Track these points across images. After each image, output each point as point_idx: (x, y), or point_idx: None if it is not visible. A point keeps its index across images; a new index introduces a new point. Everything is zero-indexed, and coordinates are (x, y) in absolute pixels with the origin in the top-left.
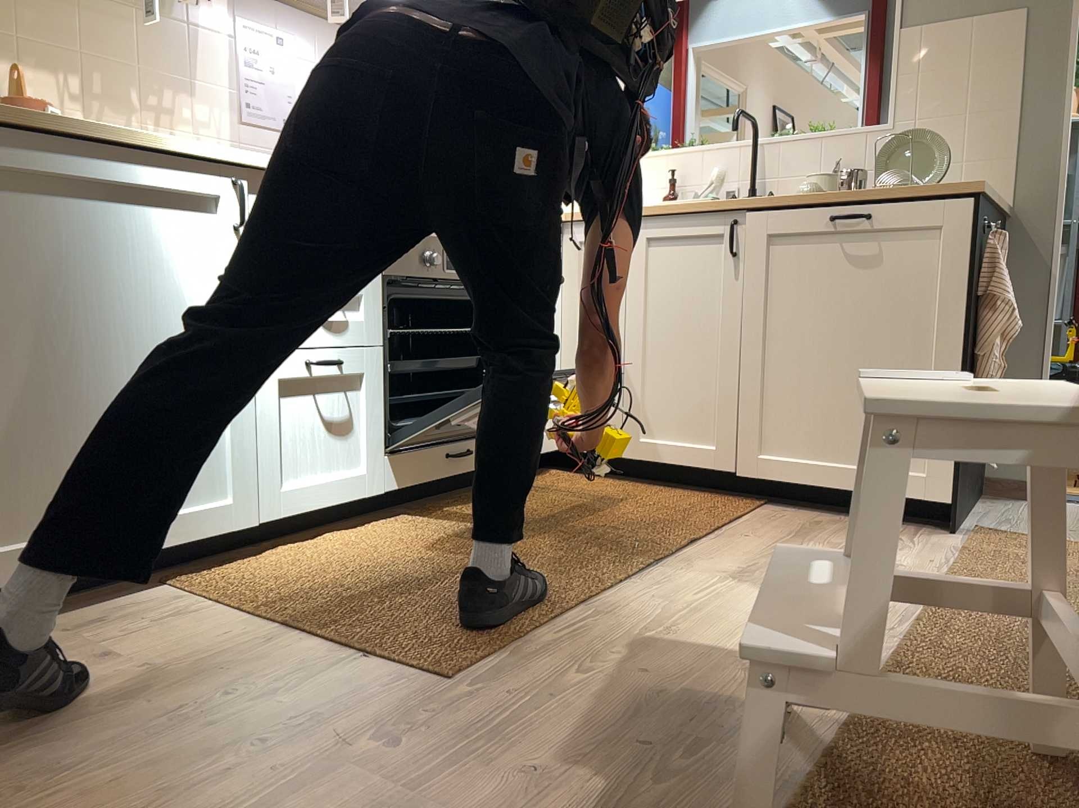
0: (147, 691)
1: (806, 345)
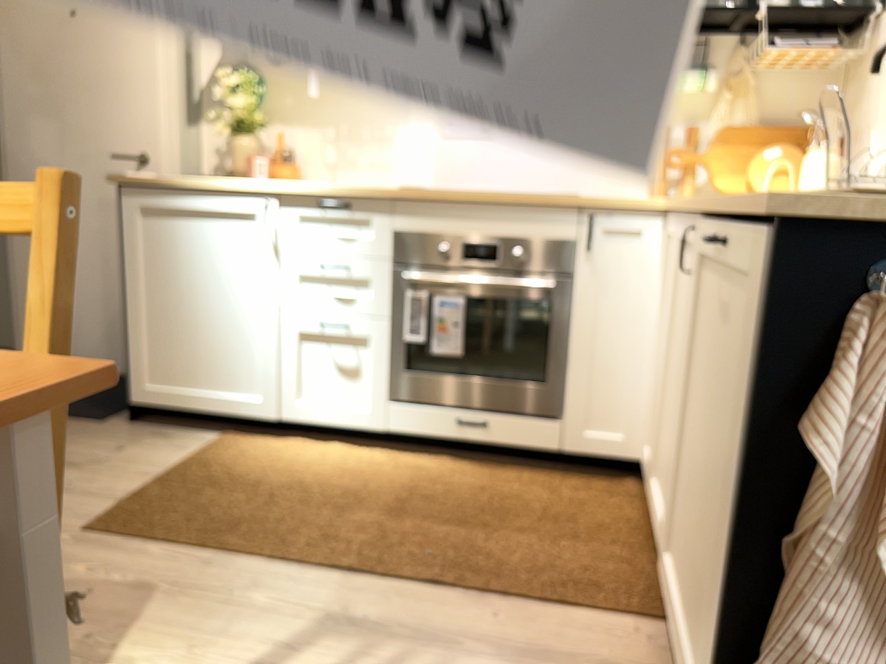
0: (73, 470)
1: (704, 435)
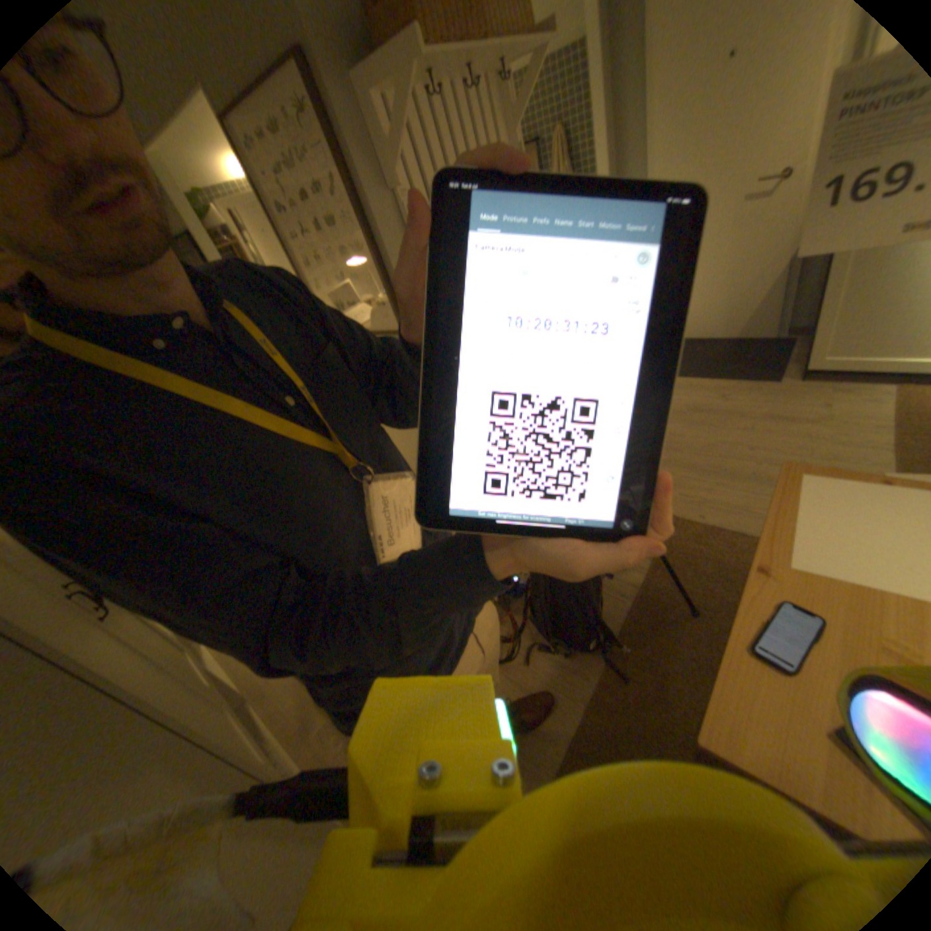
0: (815, 423)
1: None
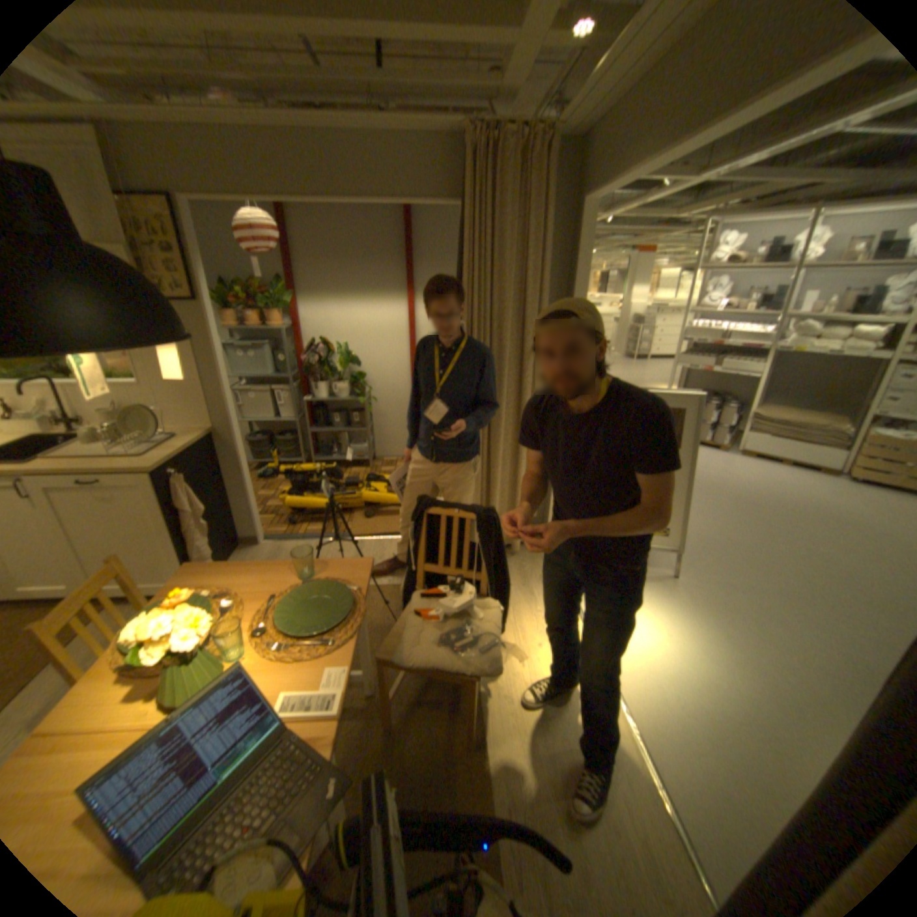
0: None
1: (95, 537)
